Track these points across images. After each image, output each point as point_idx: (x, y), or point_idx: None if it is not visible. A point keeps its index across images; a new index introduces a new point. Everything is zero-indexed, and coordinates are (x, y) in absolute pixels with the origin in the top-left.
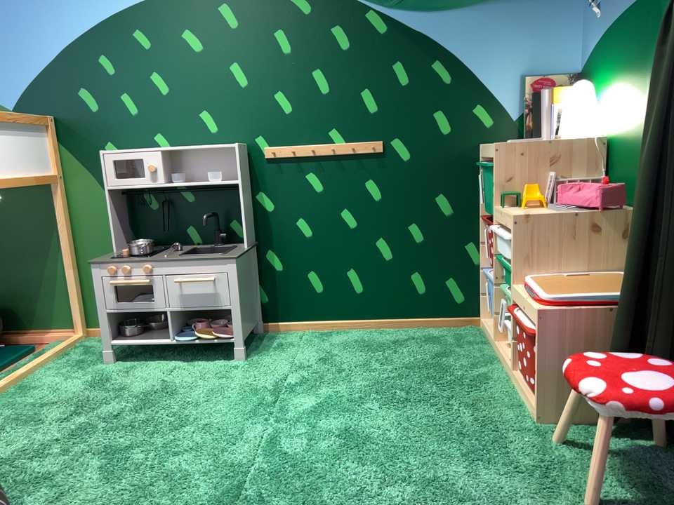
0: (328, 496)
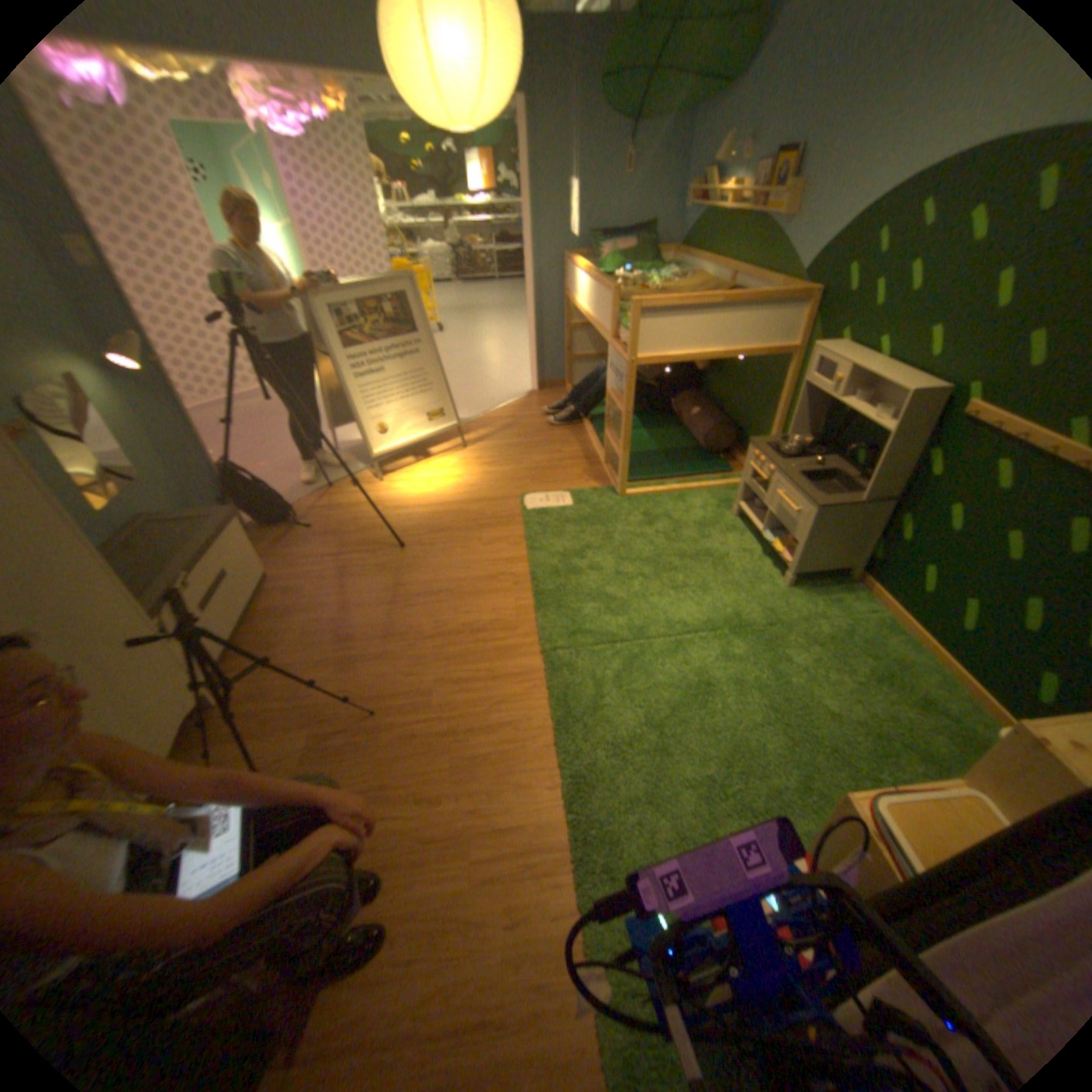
0: (630, 690)
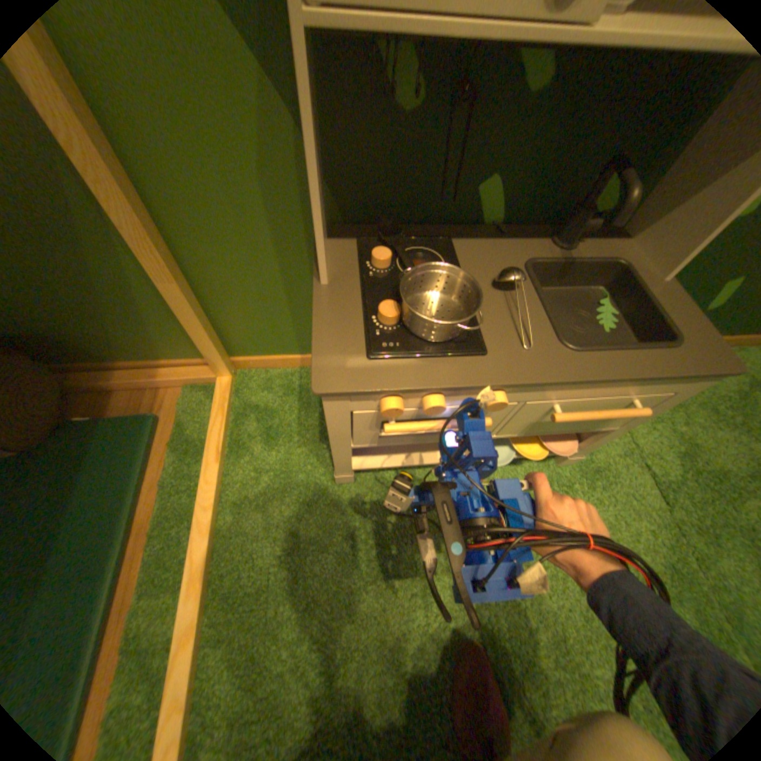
0: None
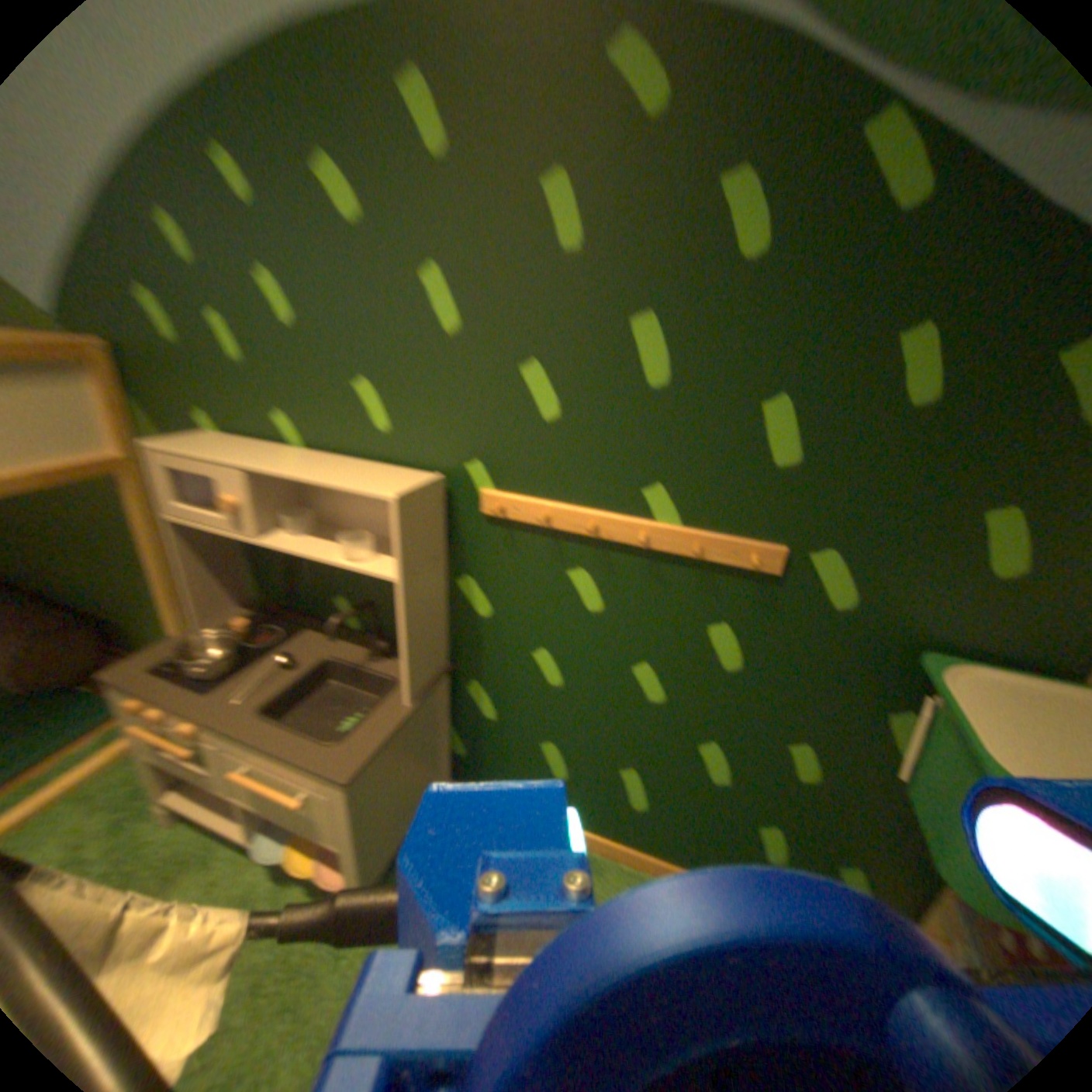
0: None
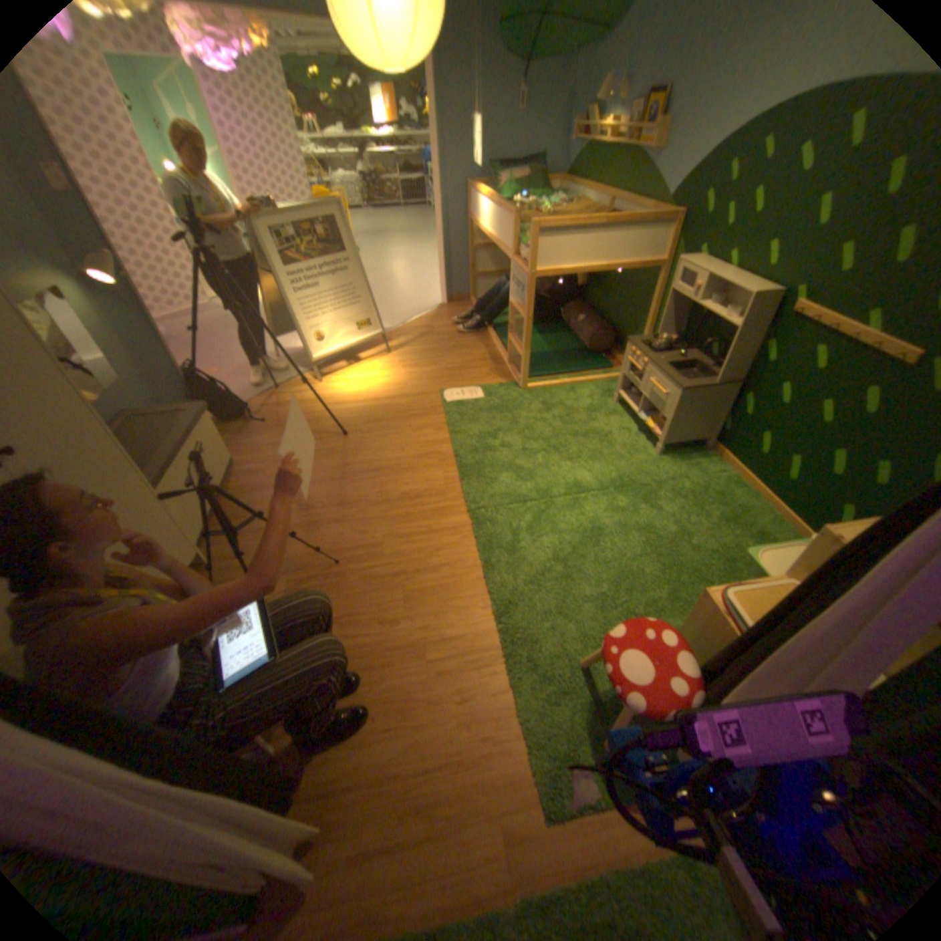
0: (539, 536)
